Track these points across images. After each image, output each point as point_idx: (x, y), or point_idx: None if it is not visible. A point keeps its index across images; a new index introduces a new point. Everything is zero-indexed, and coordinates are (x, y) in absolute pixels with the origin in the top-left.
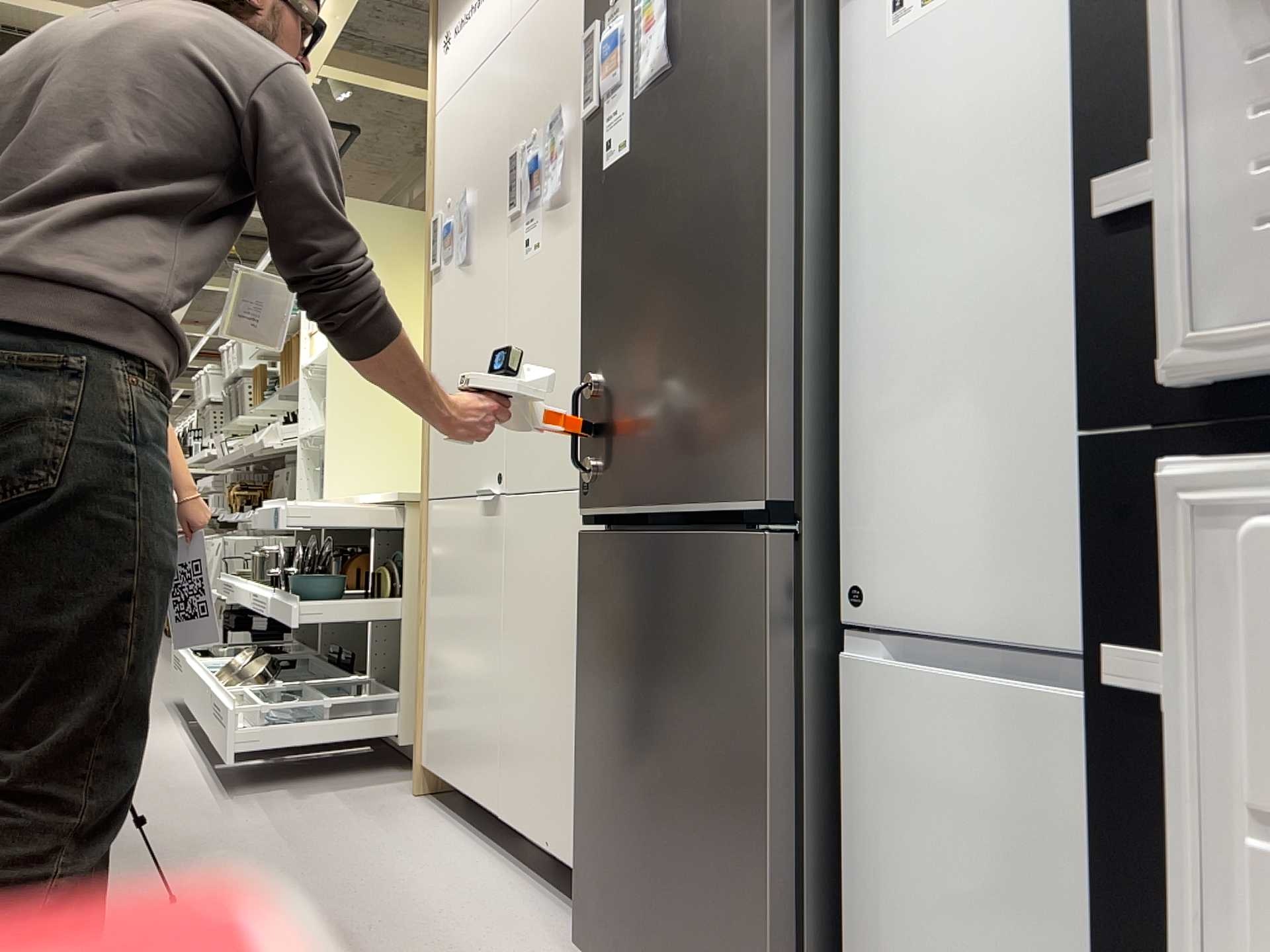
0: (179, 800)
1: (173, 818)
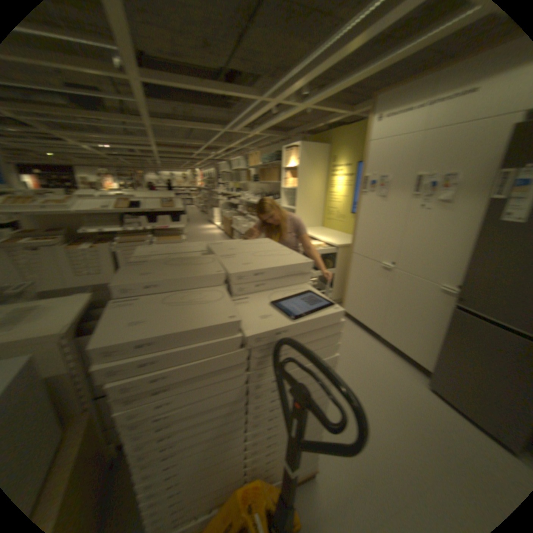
0: None
1: None
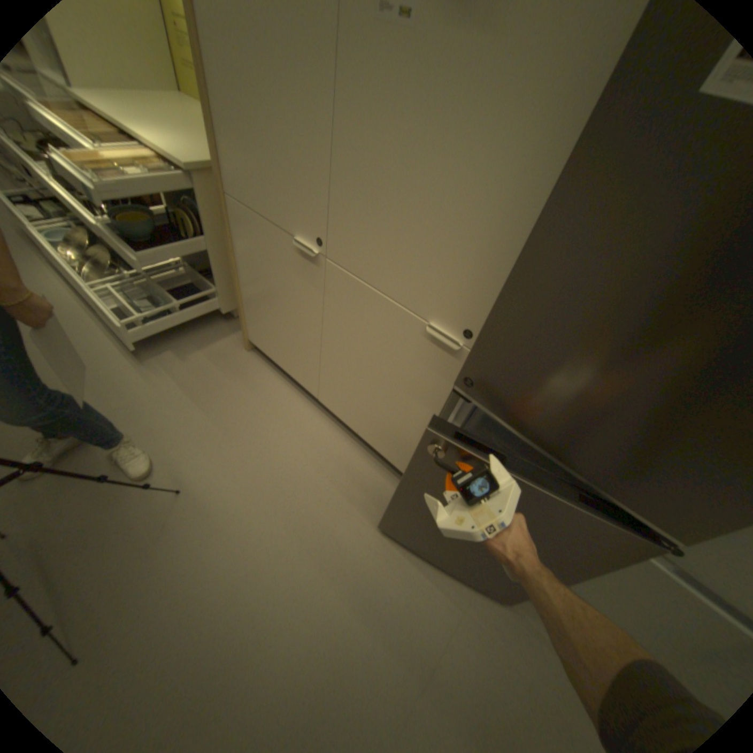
0: (110, 370)
1: (120, 392)
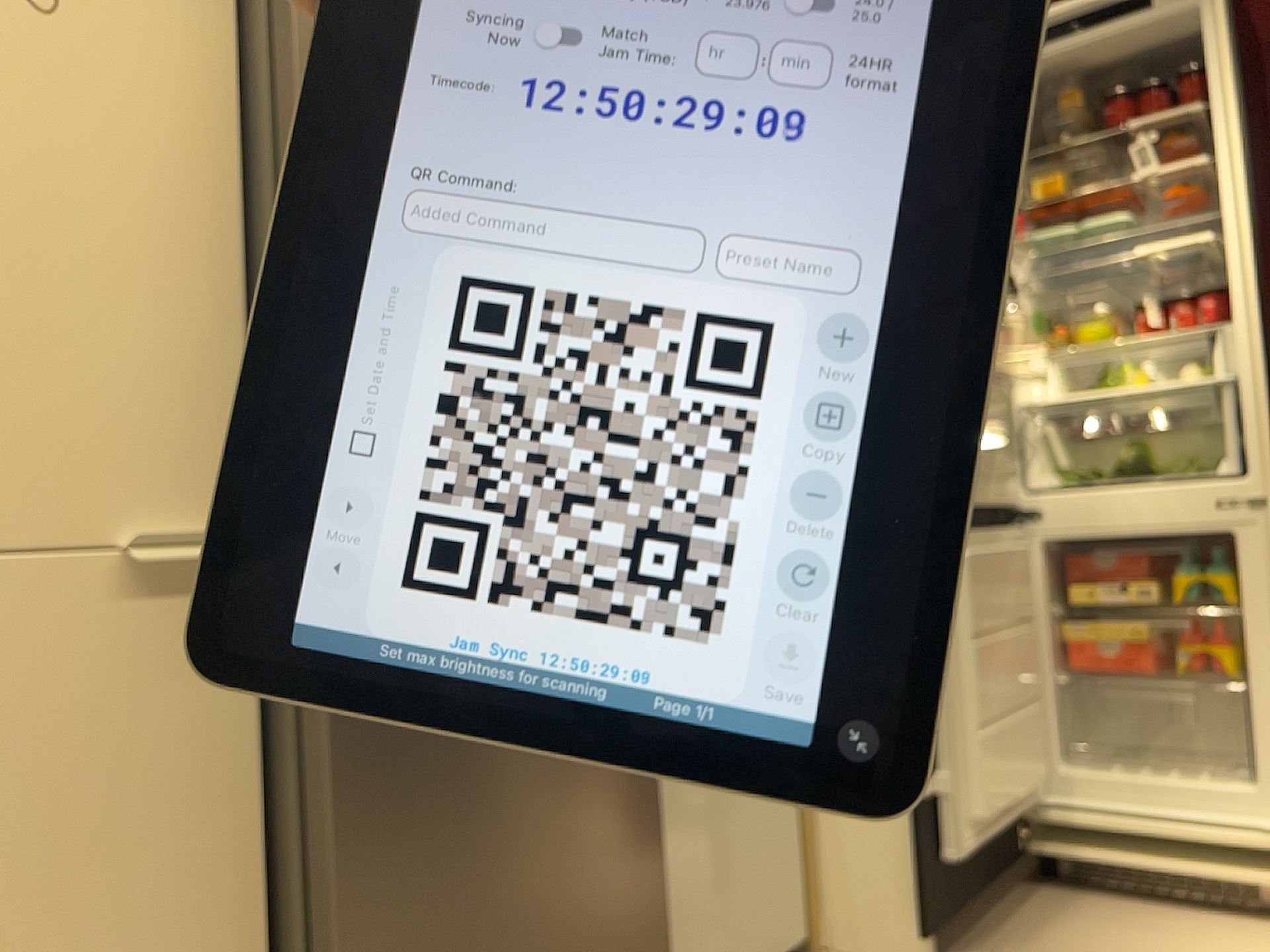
0: None
1: None
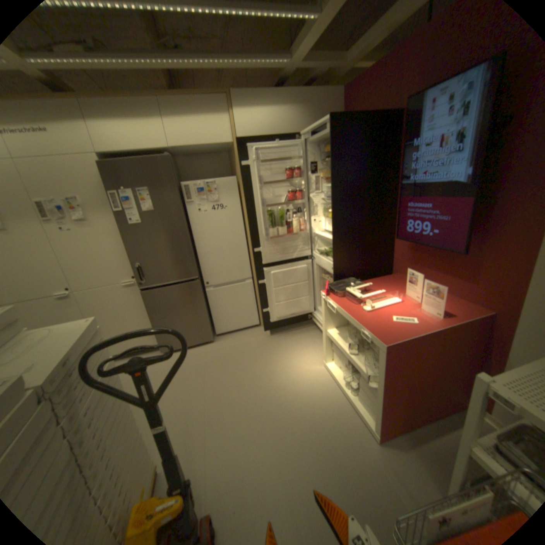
0: None
1: None
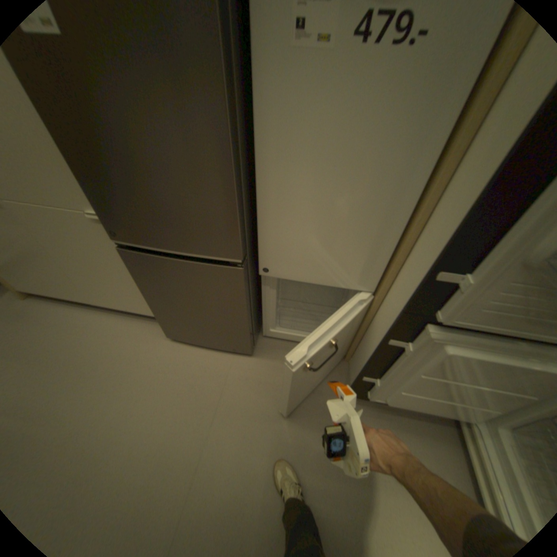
0: None
1: None
